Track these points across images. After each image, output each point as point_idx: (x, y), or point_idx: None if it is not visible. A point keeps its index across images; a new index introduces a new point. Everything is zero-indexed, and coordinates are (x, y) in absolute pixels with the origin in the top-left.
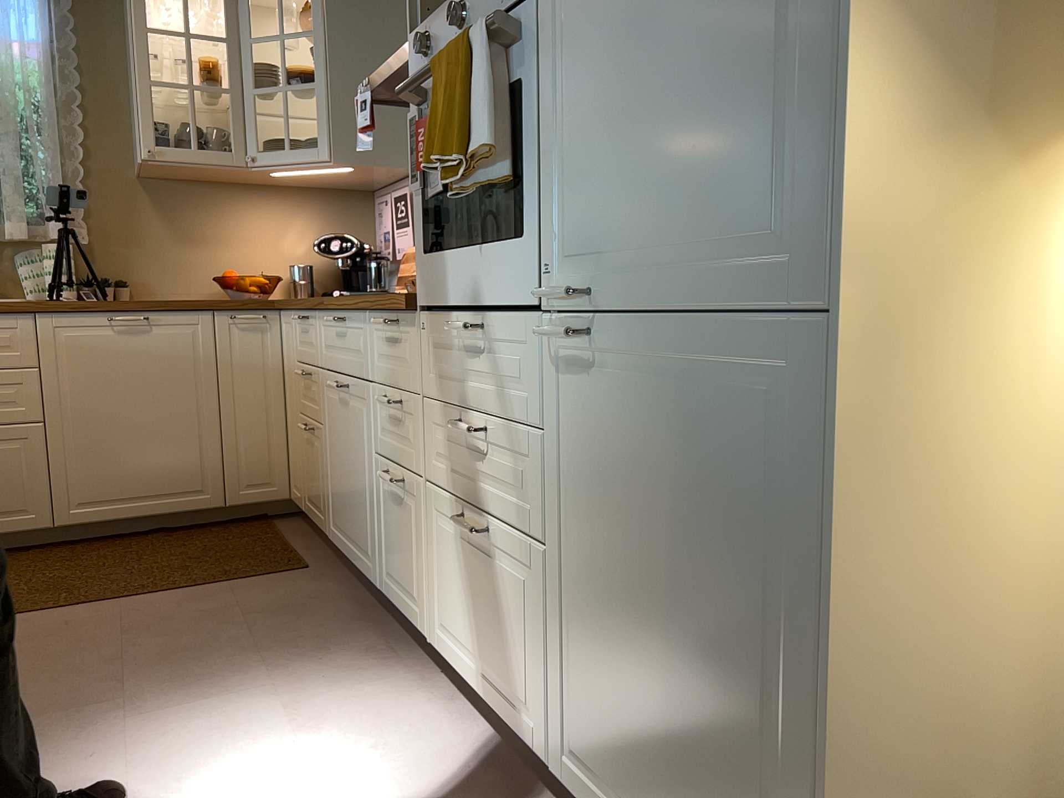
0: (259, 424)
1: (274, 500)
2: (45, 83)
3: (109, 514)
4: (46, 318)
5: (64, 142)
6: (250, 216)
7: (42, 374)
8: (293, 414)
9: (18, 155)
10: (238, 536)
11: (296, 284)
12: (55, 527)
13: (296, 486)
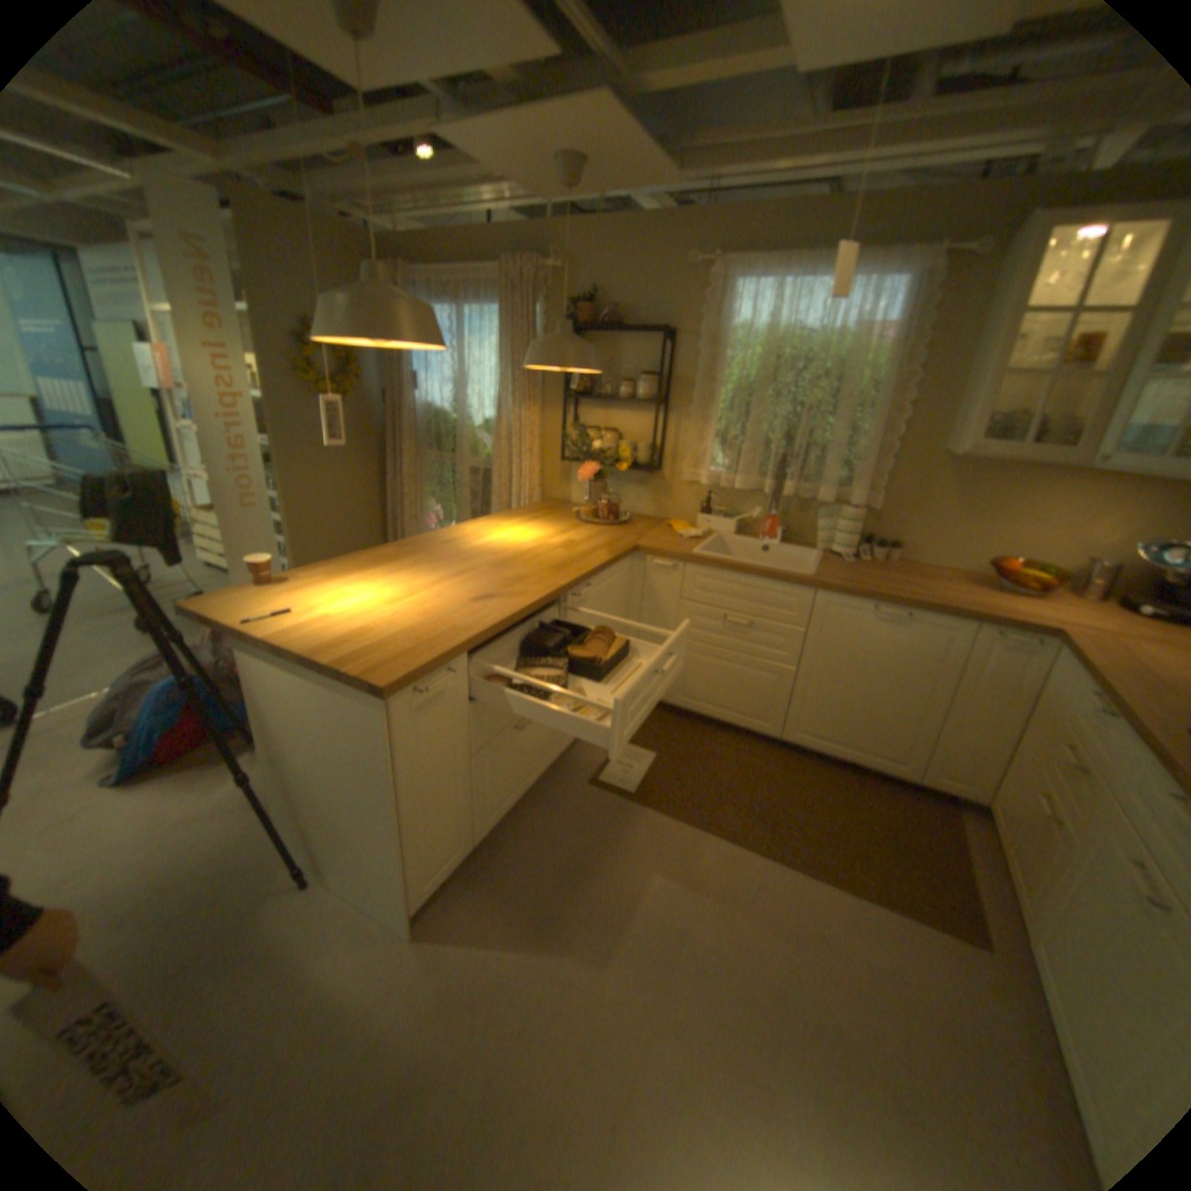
0: (986, 736)
1: (972, 802)
2: (892, 363)
3: (822, 748)
4: (824, 595)
5: (890, 415)
6: (1061, 498)
7: (807, 634)
8: (1034, 756)
9: (847, 431)
10: (924, 824)
11: (1088, 577)
12: (782, 738)
13: (1004, 815)
